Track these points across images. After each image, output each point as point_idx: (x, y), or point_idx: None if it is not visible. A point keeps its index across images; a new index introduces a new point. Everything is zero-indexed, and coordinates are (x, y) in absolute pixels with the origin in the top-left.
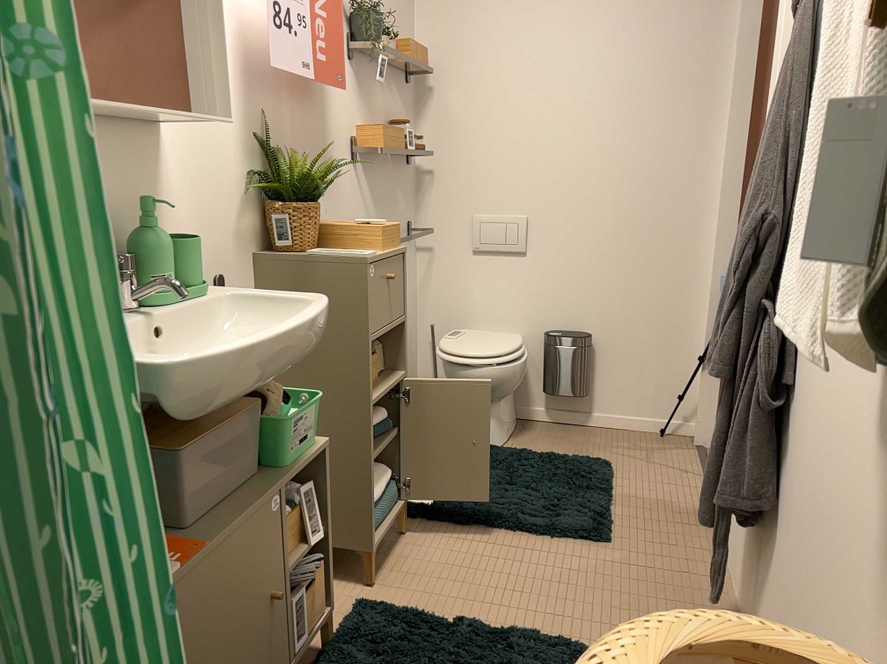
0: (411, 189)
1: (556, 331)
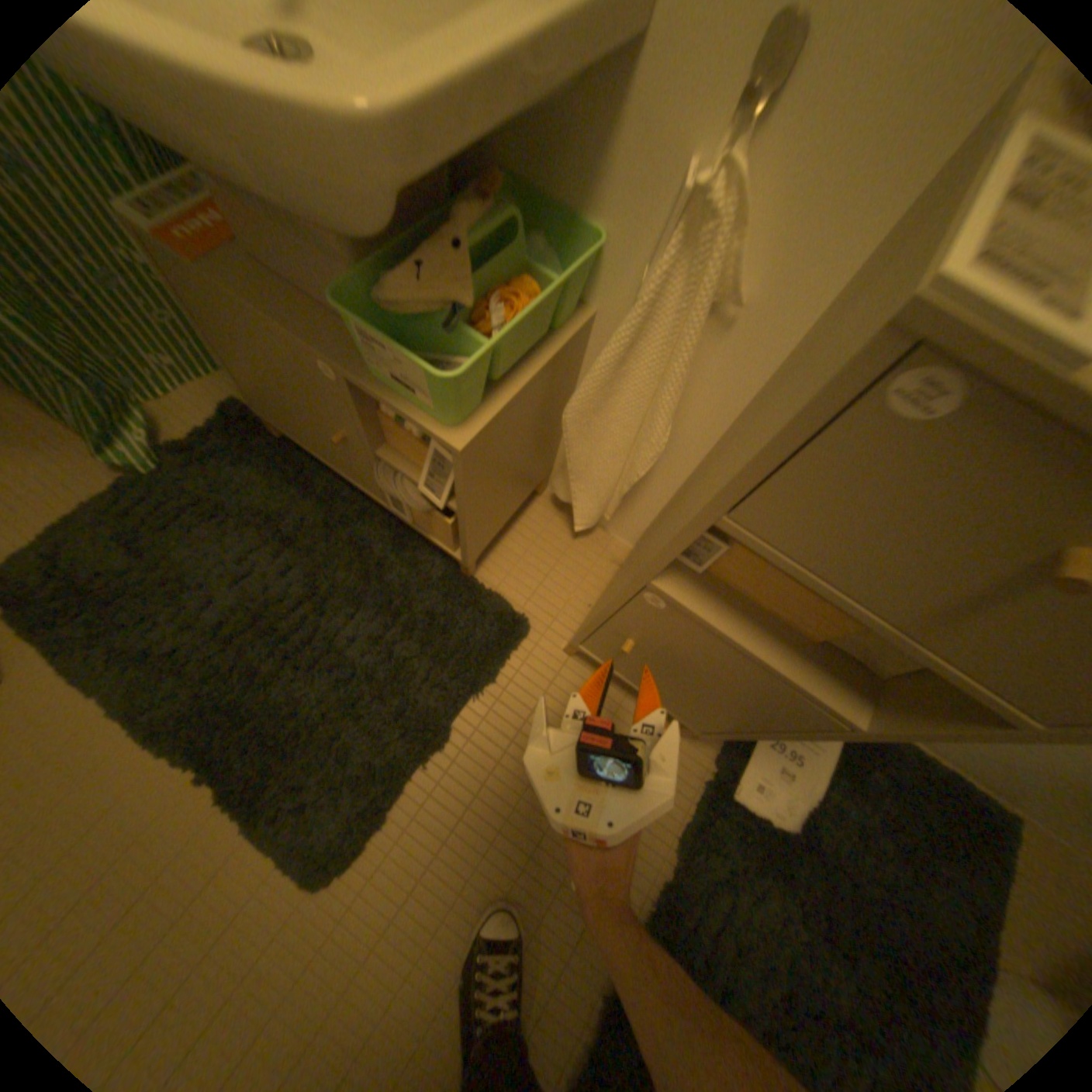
0: None
1: None
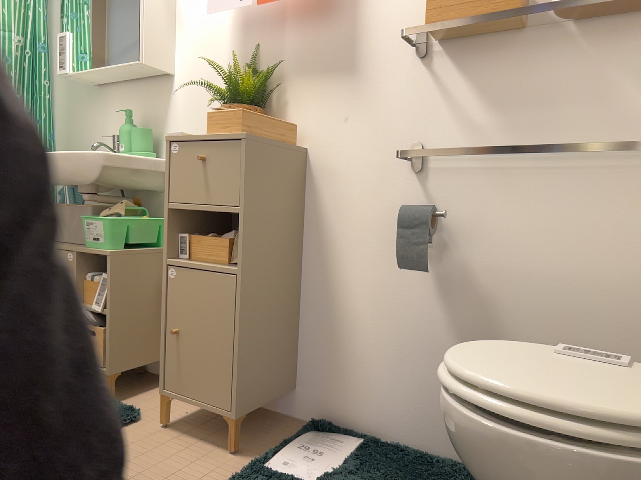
0: None
1: None
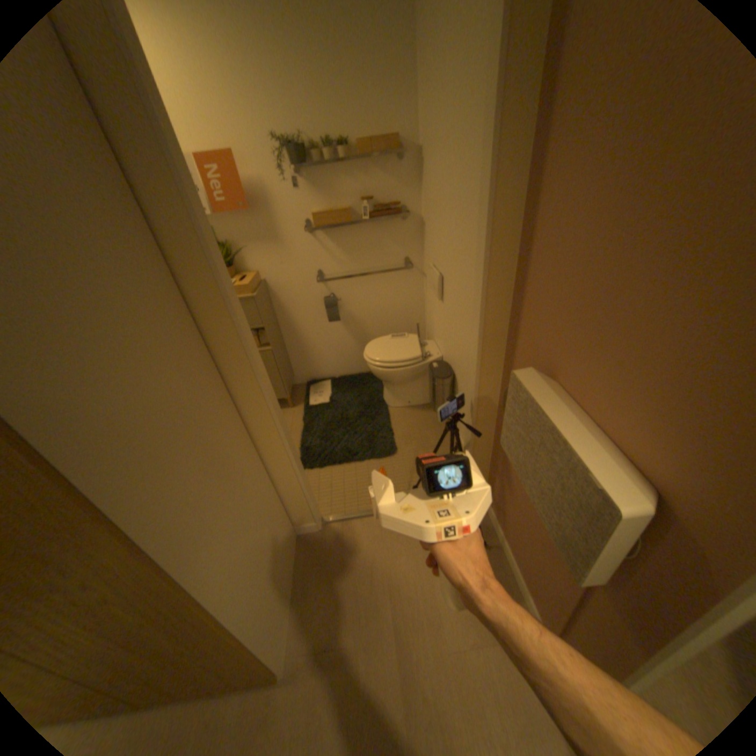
0: (410, 234)
1: (445, 363)
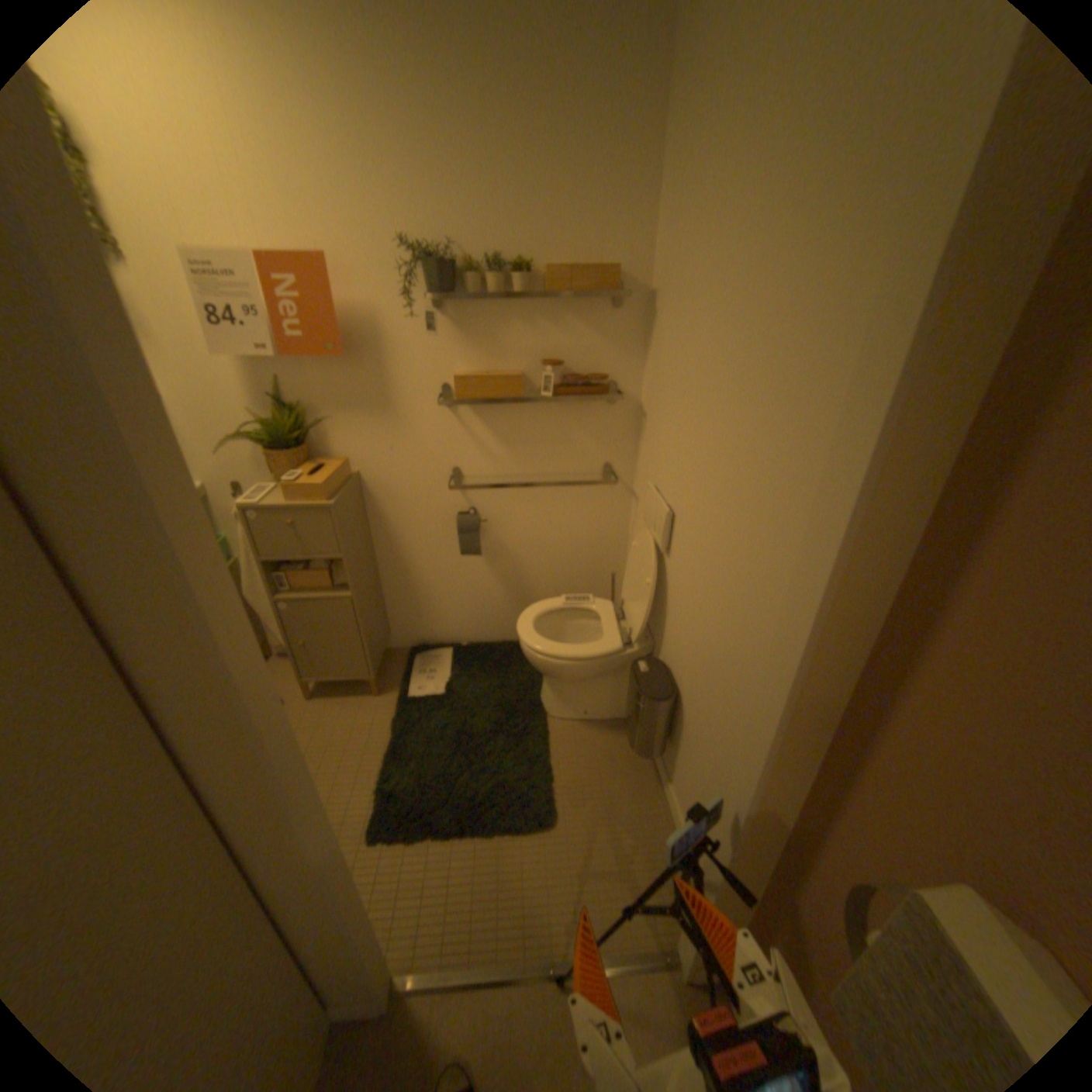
0: (618, 427)
1: (663, 665)
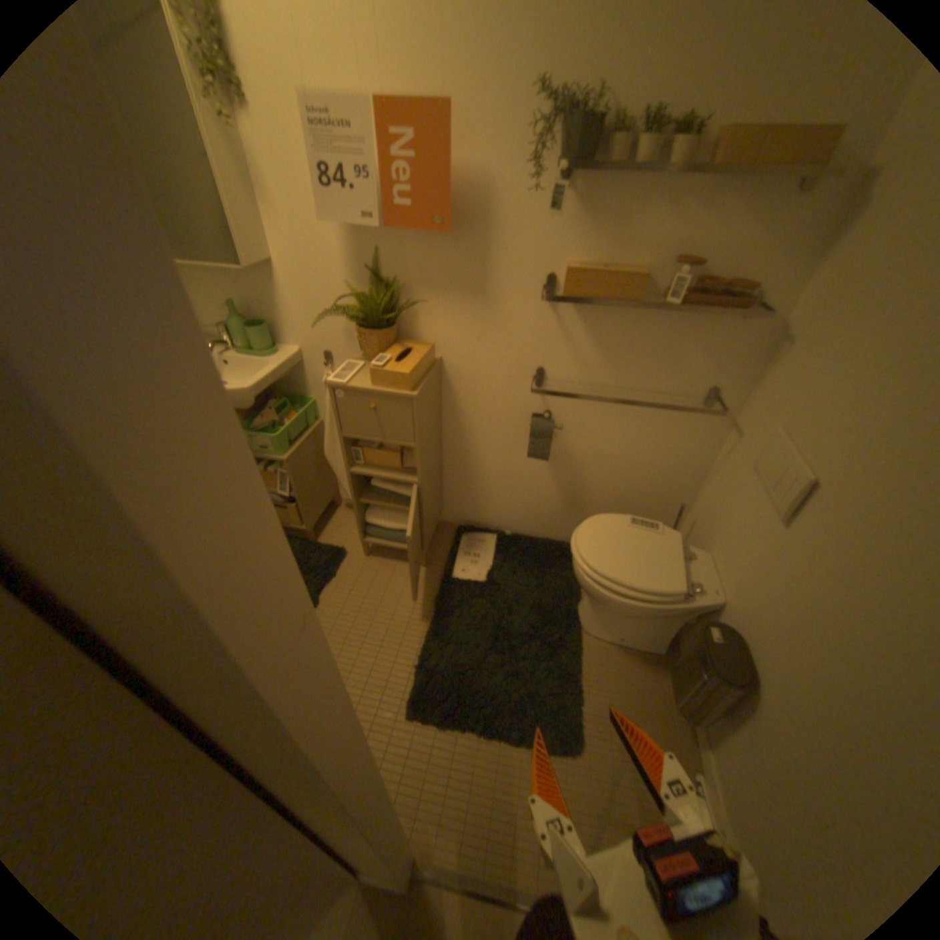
0: (746, 345)
1: (741, 638)
